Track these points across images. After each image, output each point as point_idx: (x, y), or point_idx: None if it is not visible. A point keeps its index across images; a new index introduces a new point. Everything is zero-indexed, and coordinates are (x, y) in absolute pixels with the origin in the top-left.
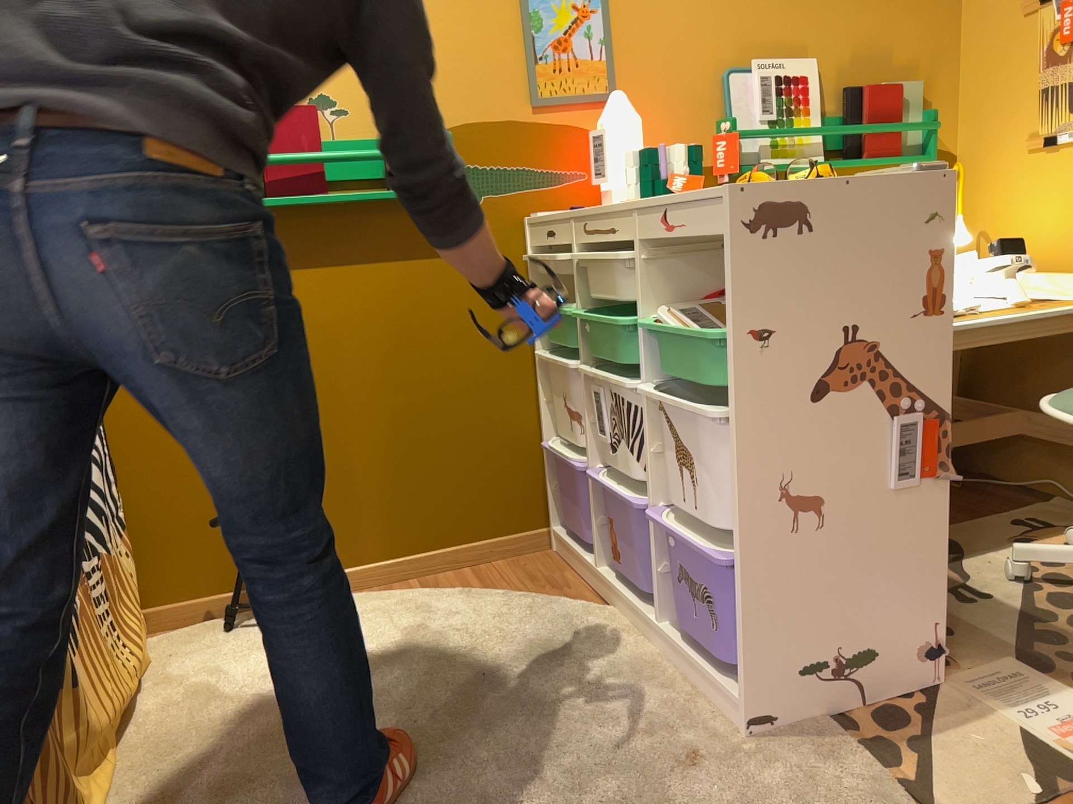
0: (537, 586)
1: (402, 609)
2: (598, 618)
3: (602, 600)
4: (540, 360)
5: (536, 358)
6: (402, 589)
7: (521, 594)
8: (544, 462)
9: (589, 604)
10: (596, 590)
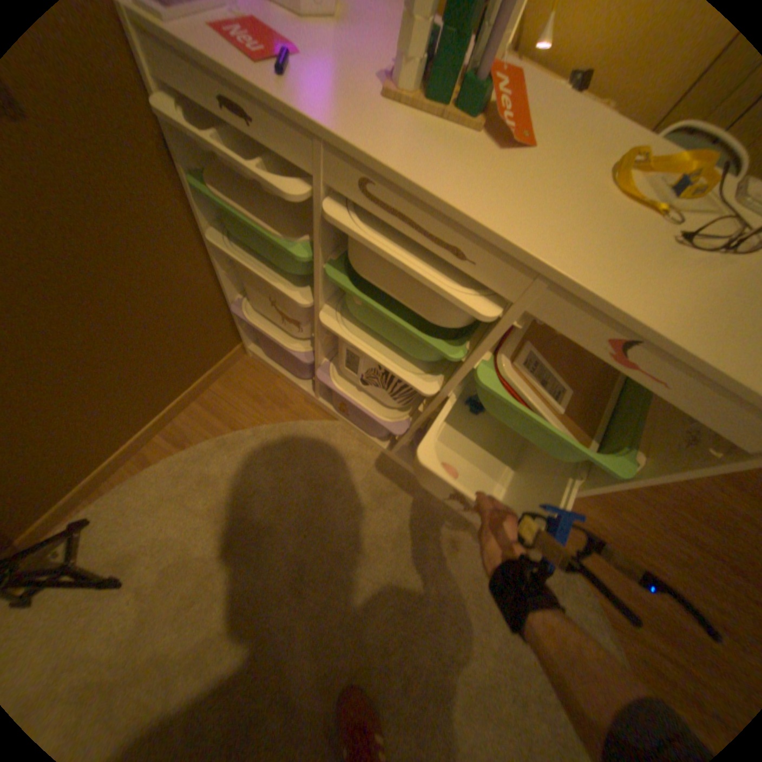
0: (269, 407)
1: (187, 489)
2: (338, 436)
3: (325, 411)
4: (211, 239)
5: (201, 233)
6: (159, 455)
7: (267, 426)
8: (230, 310)
9: (318, 417)
10: (315, 402)
